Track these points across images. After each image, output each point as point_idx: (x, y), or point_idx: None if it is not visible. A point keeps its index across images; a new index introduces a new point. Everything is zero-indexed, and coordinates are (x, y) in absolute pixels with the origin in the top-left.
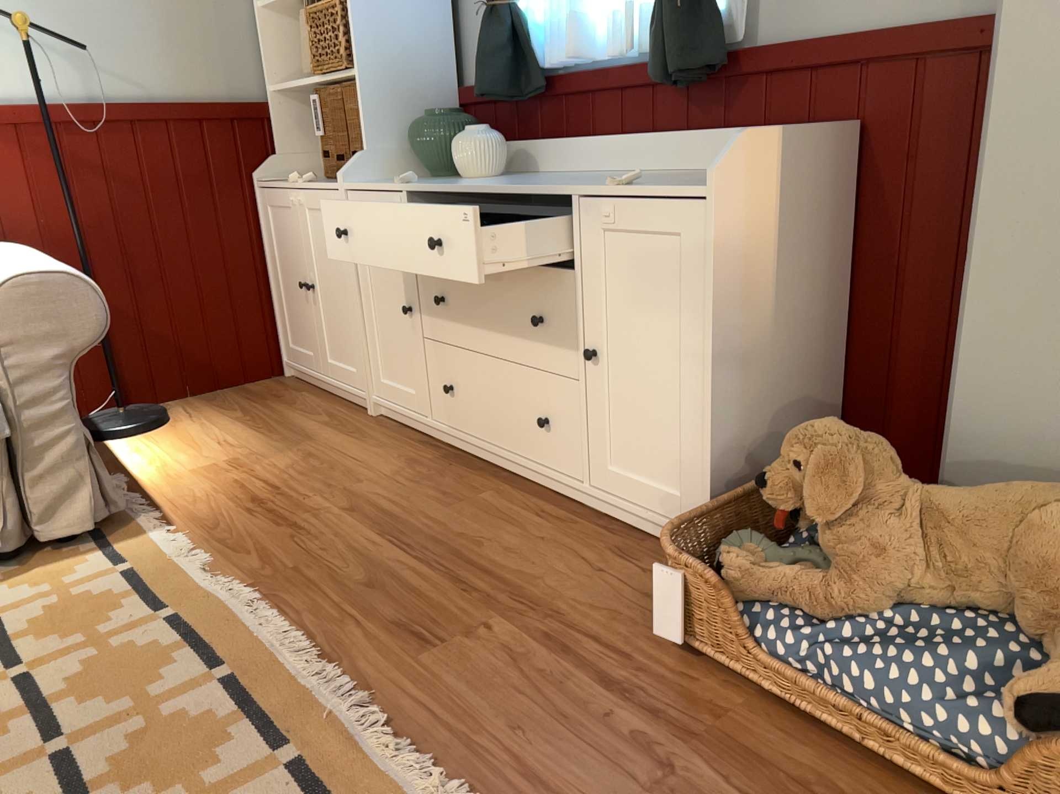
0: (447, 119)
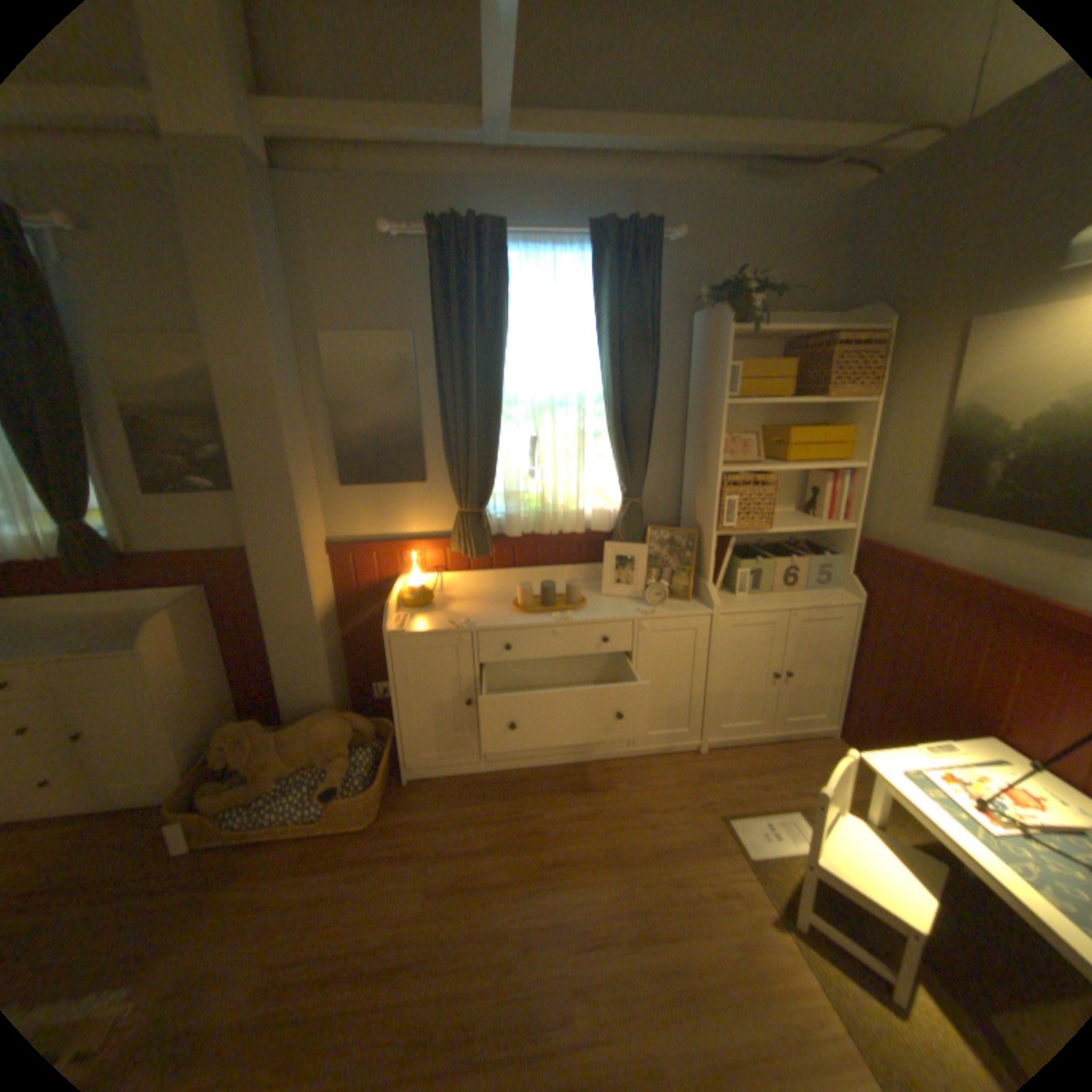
0: None
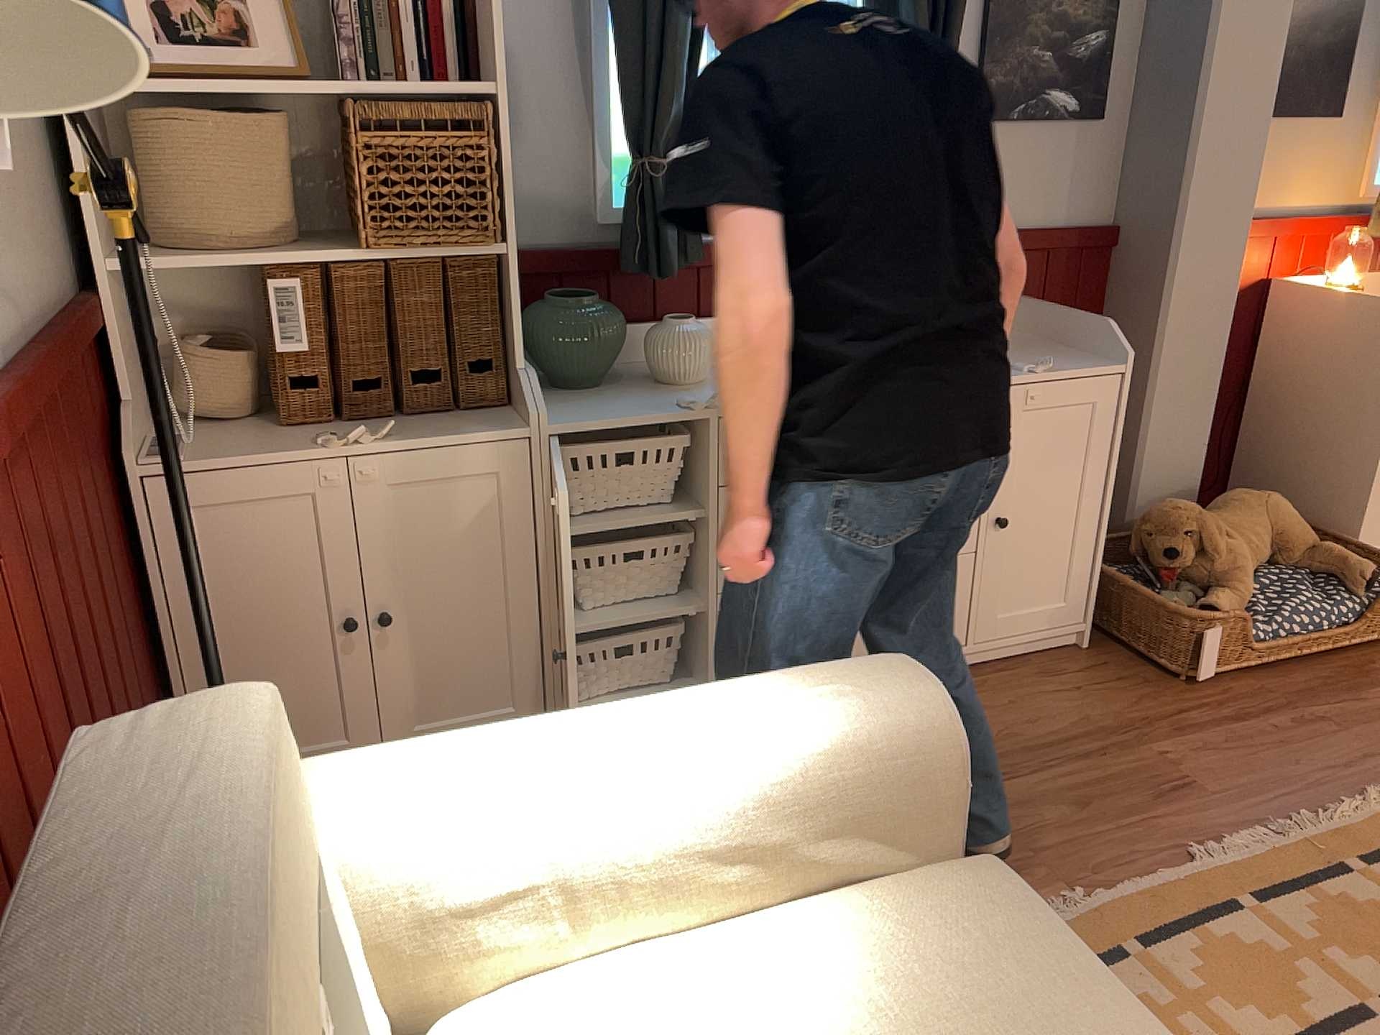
0: (611, 307)
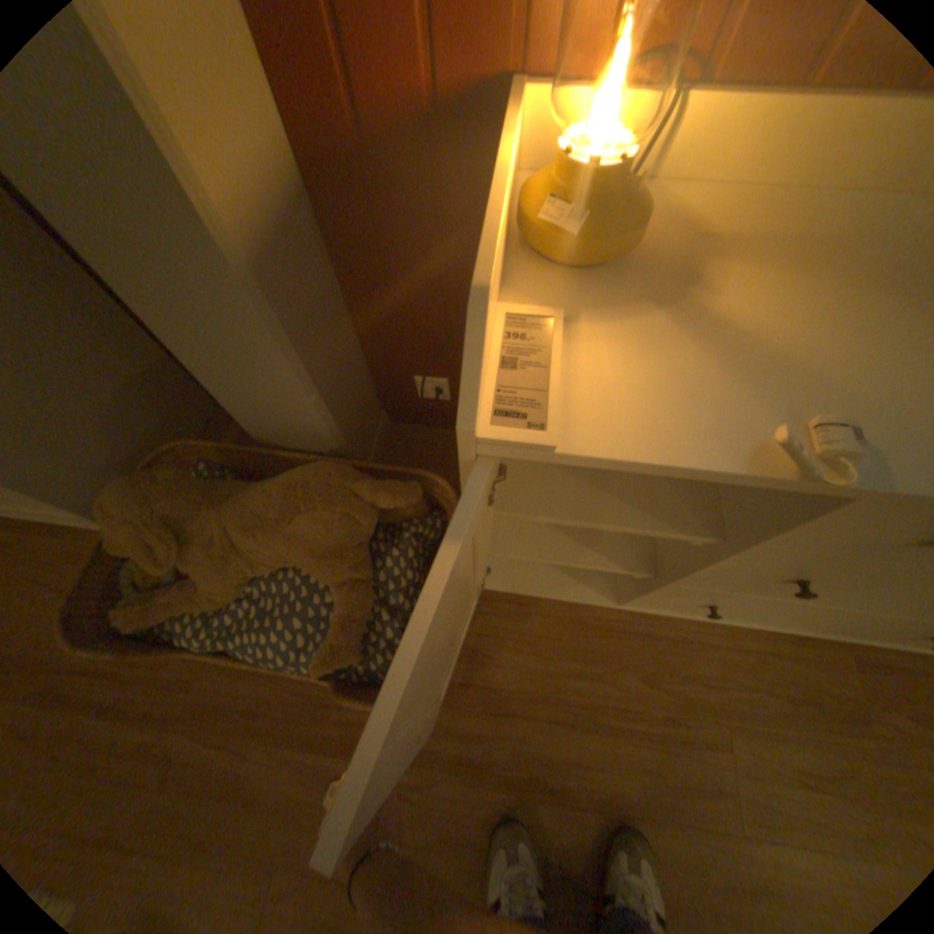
0: None
